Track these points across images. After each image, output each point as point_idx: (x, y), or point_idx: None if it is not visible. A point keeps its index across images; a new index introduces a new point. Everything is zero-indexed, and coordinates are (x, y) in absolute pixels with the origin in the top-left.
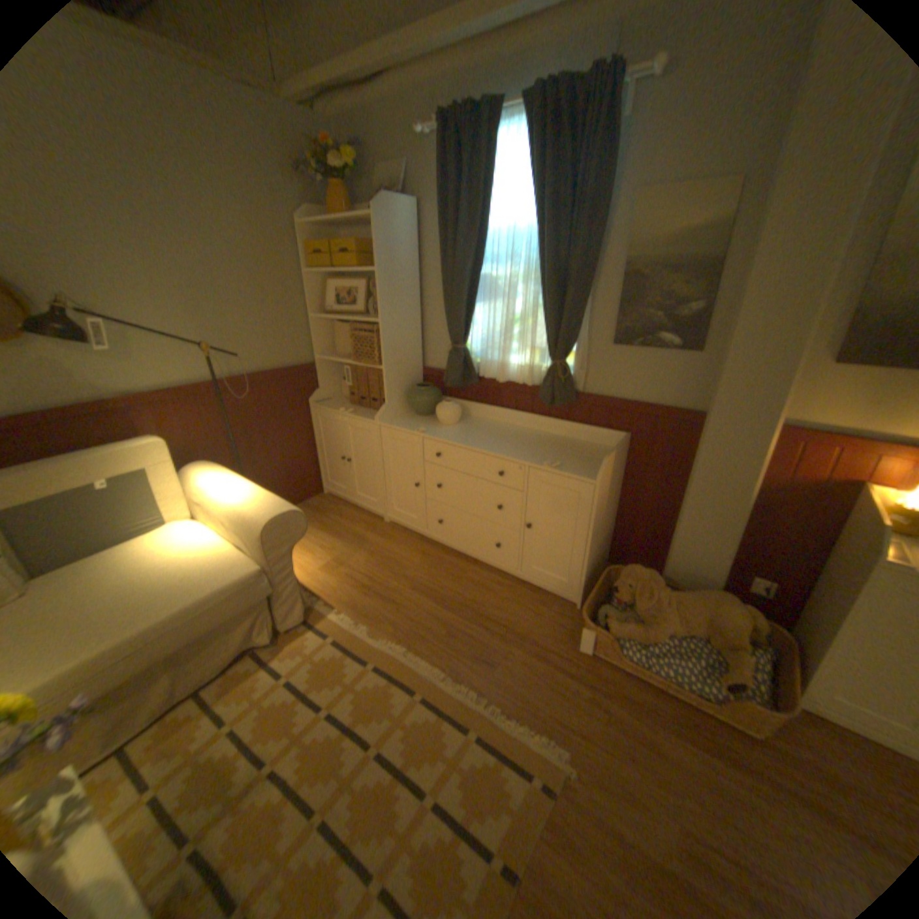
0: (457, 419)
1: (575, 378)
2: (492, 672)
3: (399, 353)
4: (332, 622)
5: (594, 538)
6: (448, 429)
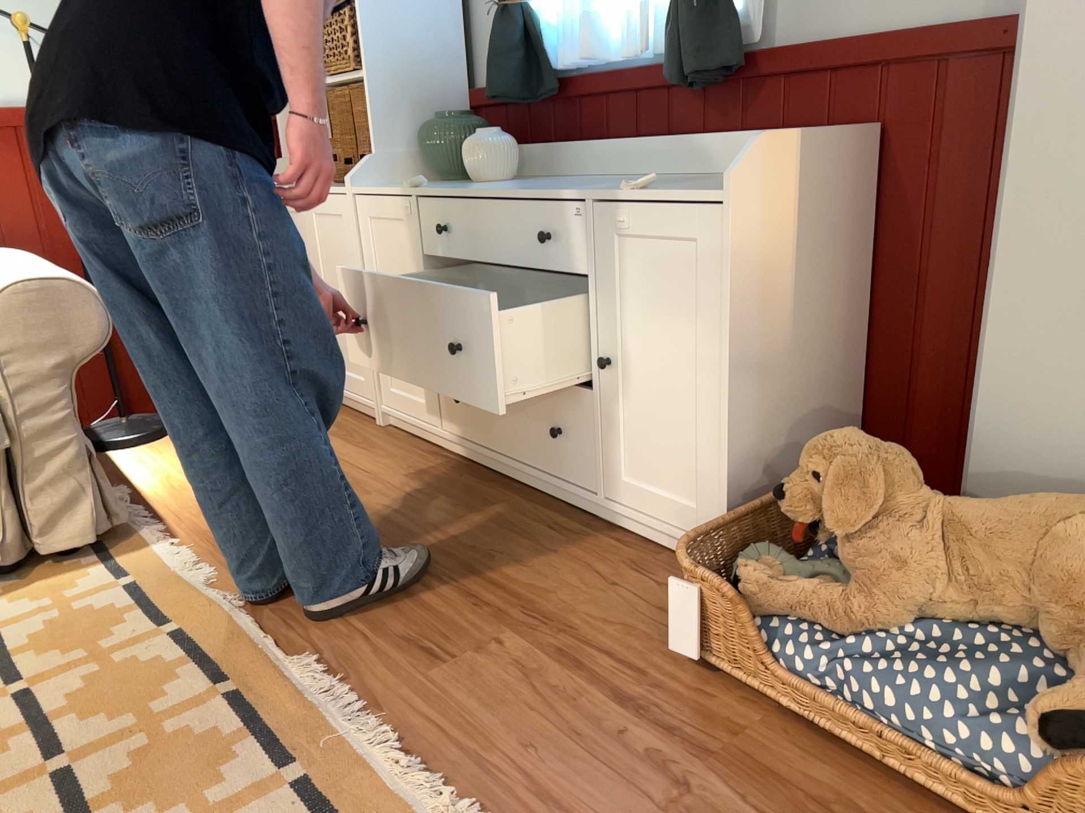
0: (504, 168)
1: (745, 16)
2: (432, 669)
3: (405, 48)
4: (157, 555)
5: (746, 368)
6: (478, 185)
